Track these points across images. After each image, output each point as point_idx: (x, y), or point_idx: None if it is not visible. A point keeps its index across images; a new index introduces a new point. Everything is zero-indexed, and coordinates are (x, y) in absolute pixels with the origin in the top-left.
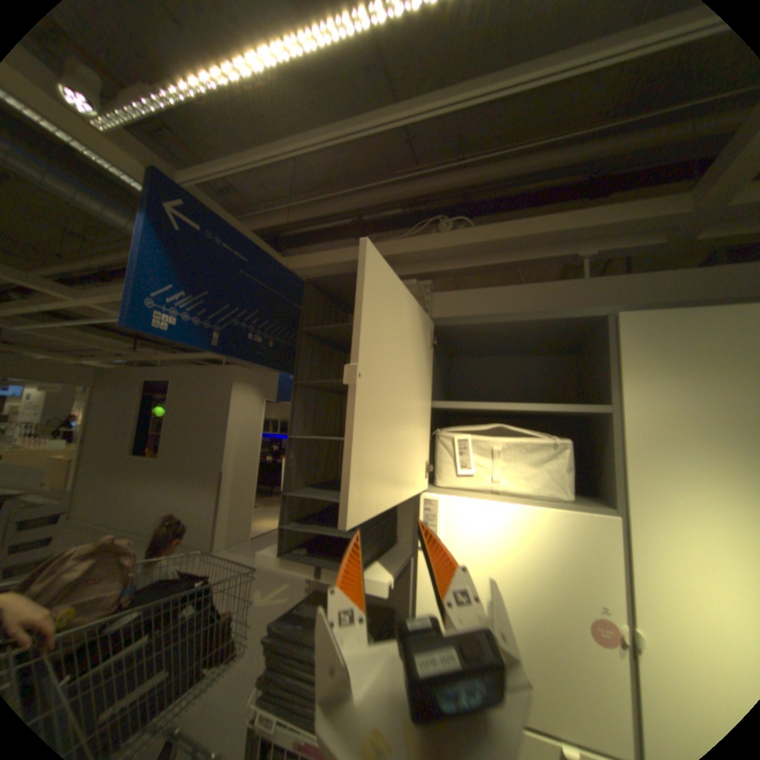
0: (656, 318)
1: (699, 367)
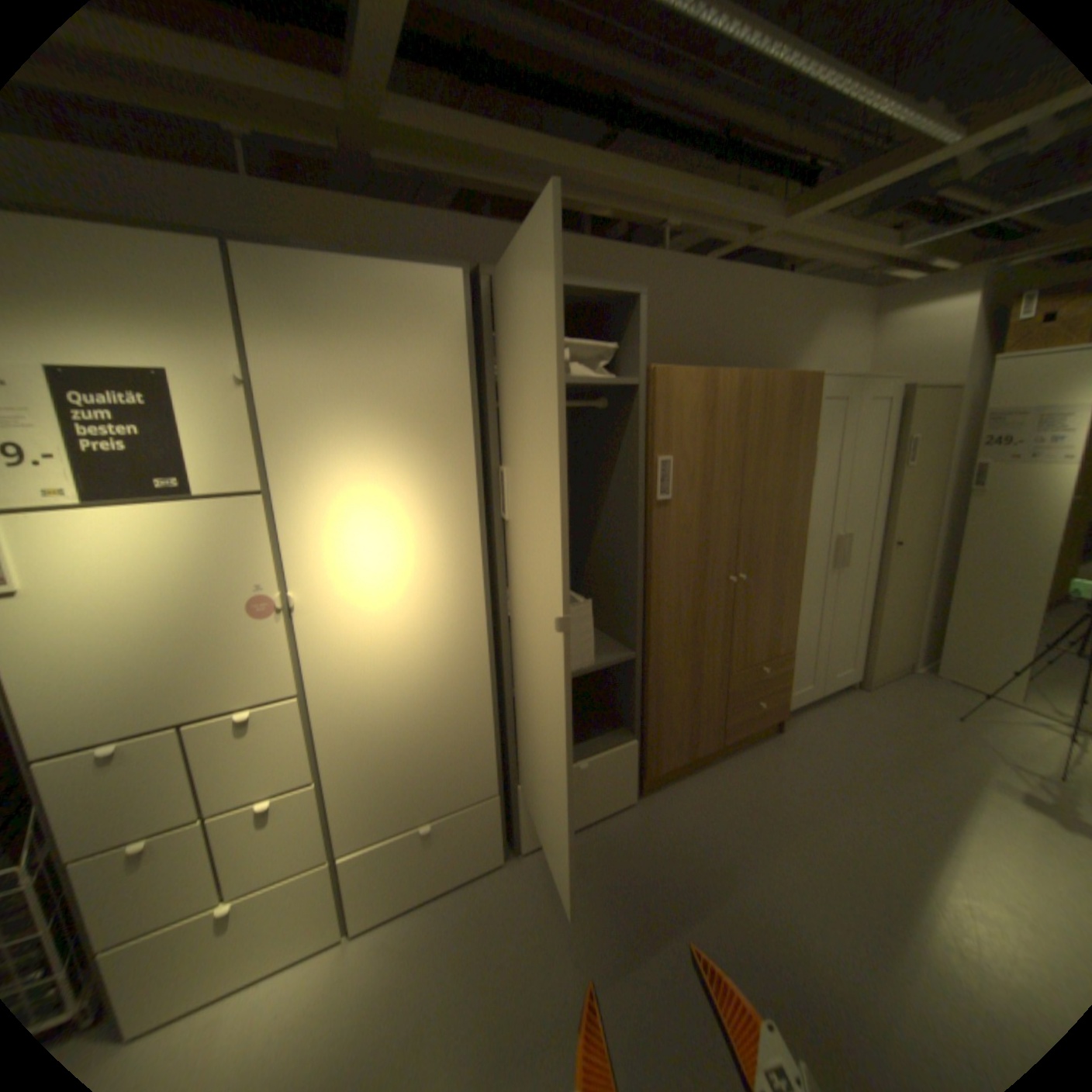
0: (274, 259)
1: (321, 327)
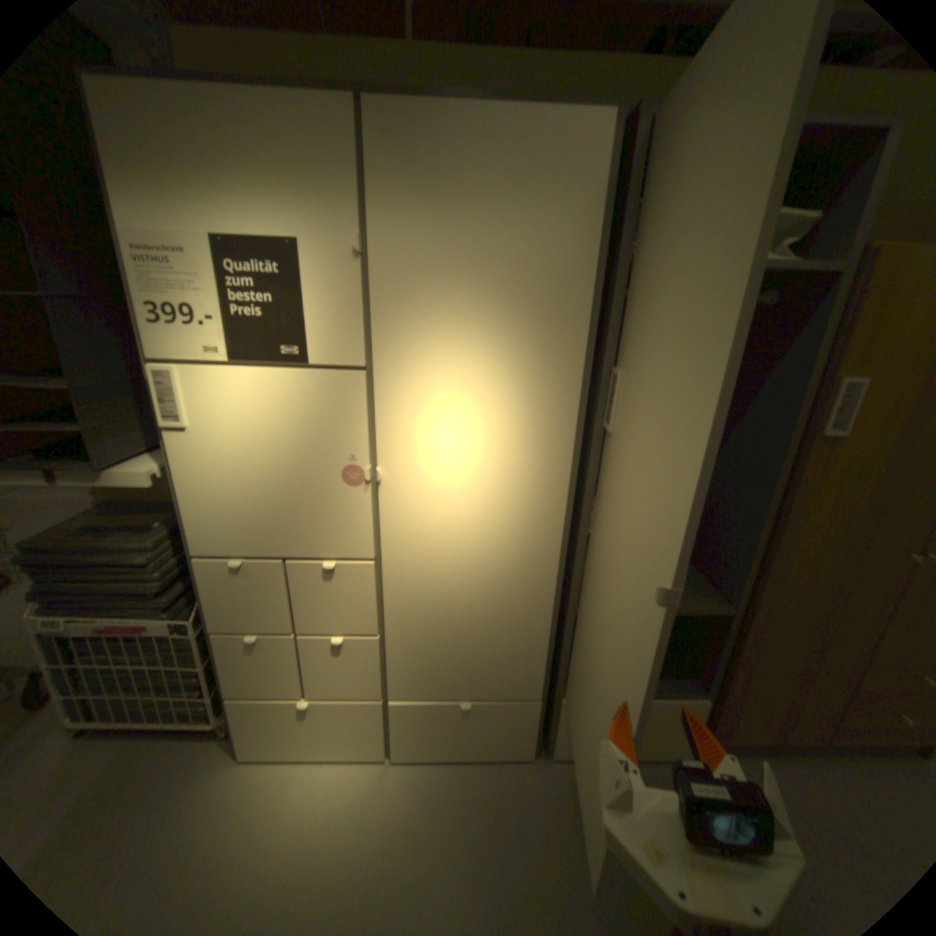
0: (402, 110)
1: (440, 190)
